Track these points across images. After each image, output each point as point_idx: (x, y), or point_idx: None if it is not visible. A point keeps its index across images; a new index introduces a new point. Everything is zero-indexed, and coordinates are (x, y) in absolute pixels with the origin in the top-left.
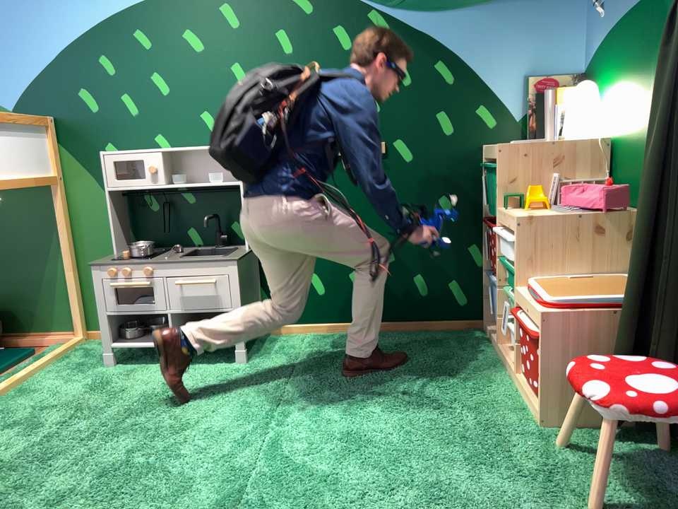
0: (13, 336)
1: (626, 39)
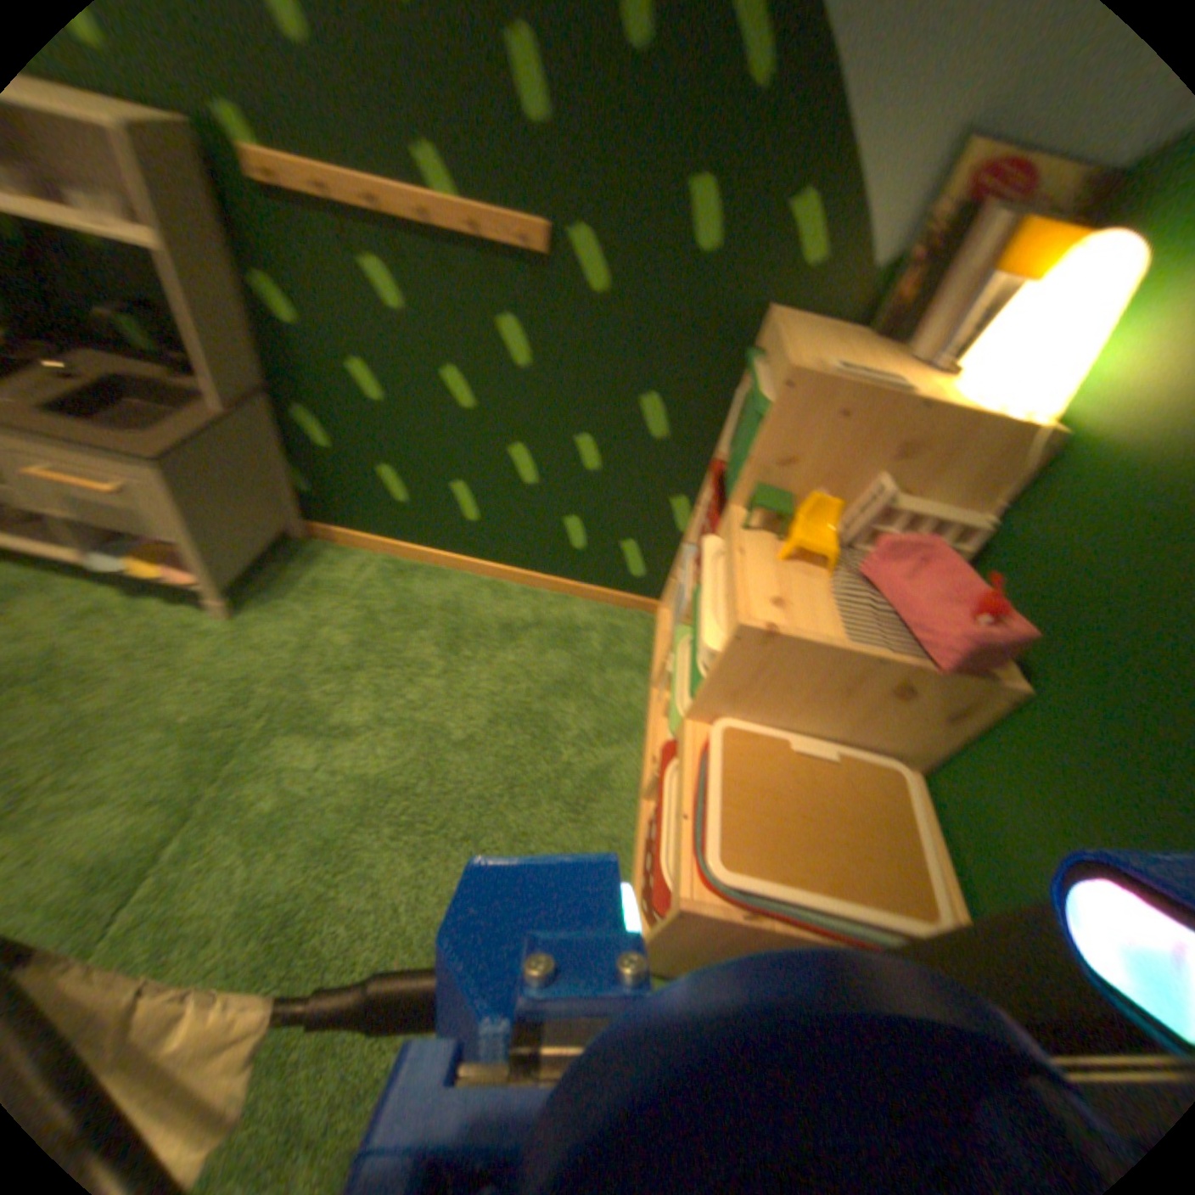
0: None
1: None
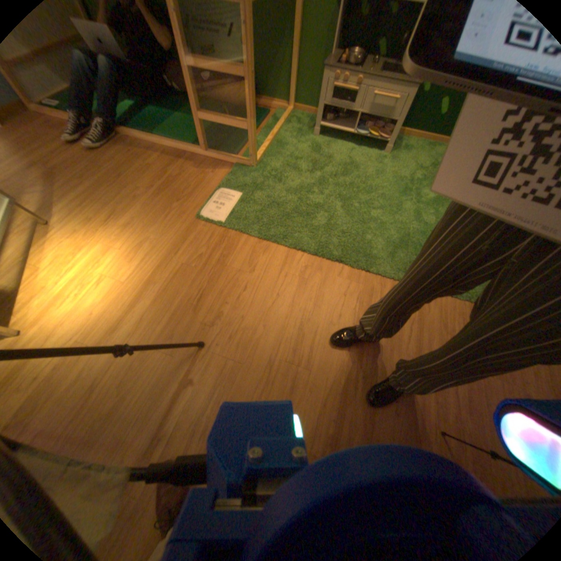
0: None
1: None
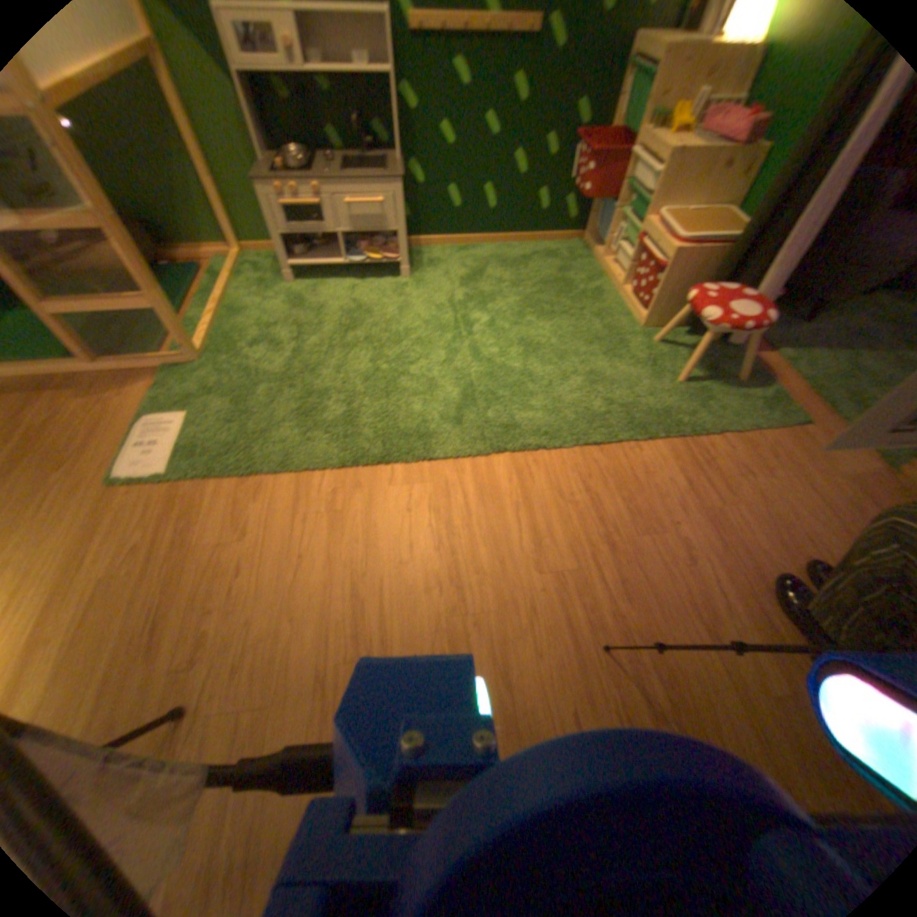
0: (159, 248)
1: None
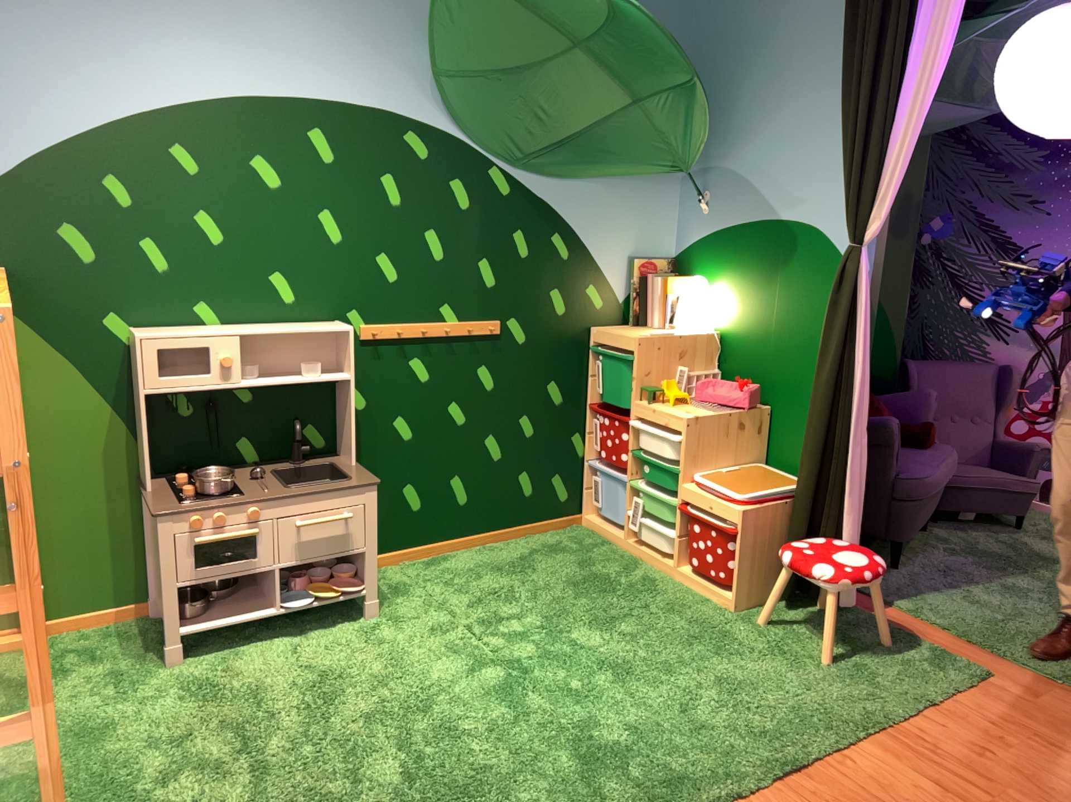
0: None
1: (737, 251)
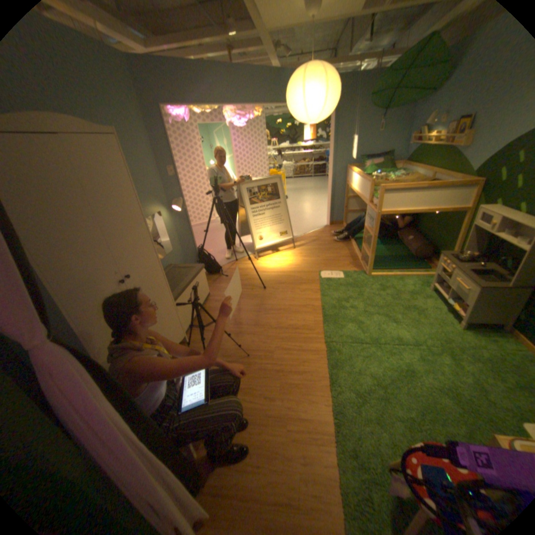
0: (435, 259)
1: None
